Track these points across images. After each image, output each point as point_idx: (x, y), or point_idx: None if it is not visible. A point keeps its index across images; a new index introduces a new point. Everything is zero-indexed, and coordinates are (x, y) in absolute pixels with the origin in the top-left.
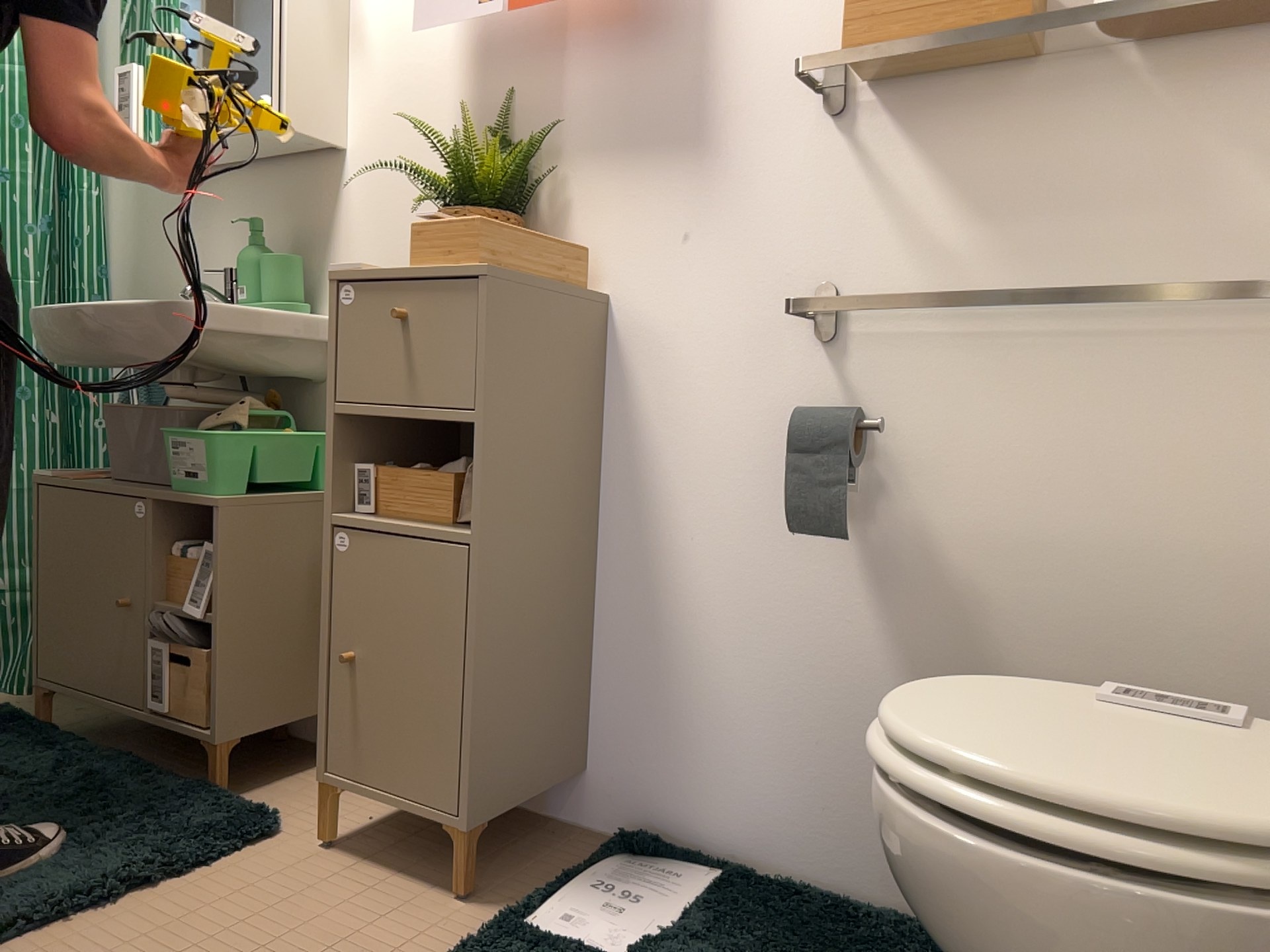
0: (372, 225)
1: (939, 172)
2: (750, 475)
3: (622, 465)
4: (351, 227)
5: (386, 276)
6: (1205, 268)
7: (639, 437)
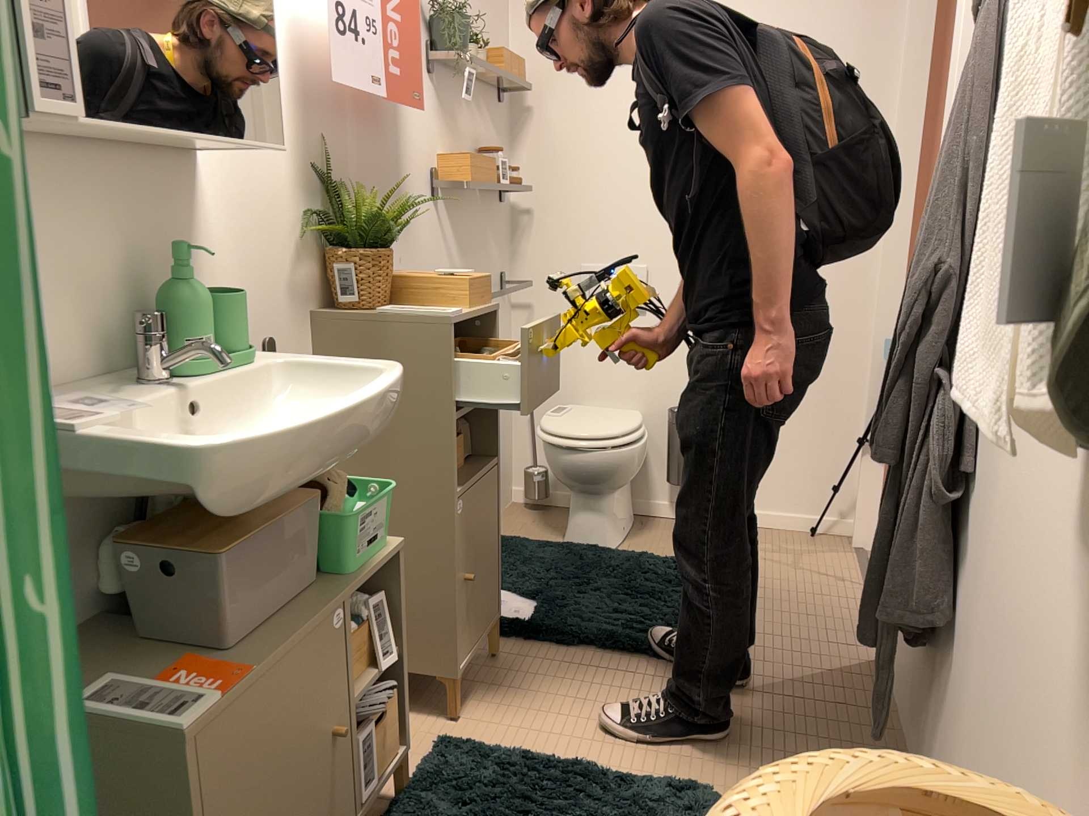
0: (232, 242)
1: (456, 232)
2: None
3: None
4: (211, 243)
5: (471, 314)
6: (491, 274)
7: None
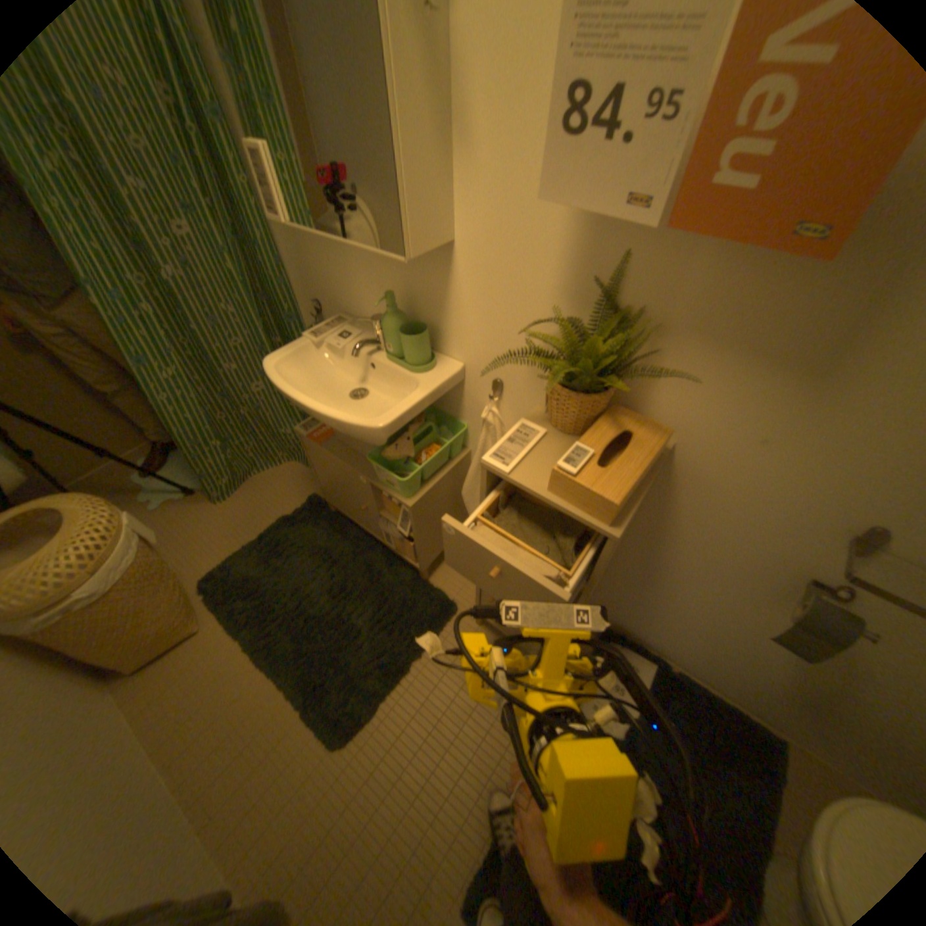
0: (474, 306)
1: None
2: (745, 572)
3: (651, 524)
4: (456, 301)
5: (524, 488)
6: None
7: (669, 520)
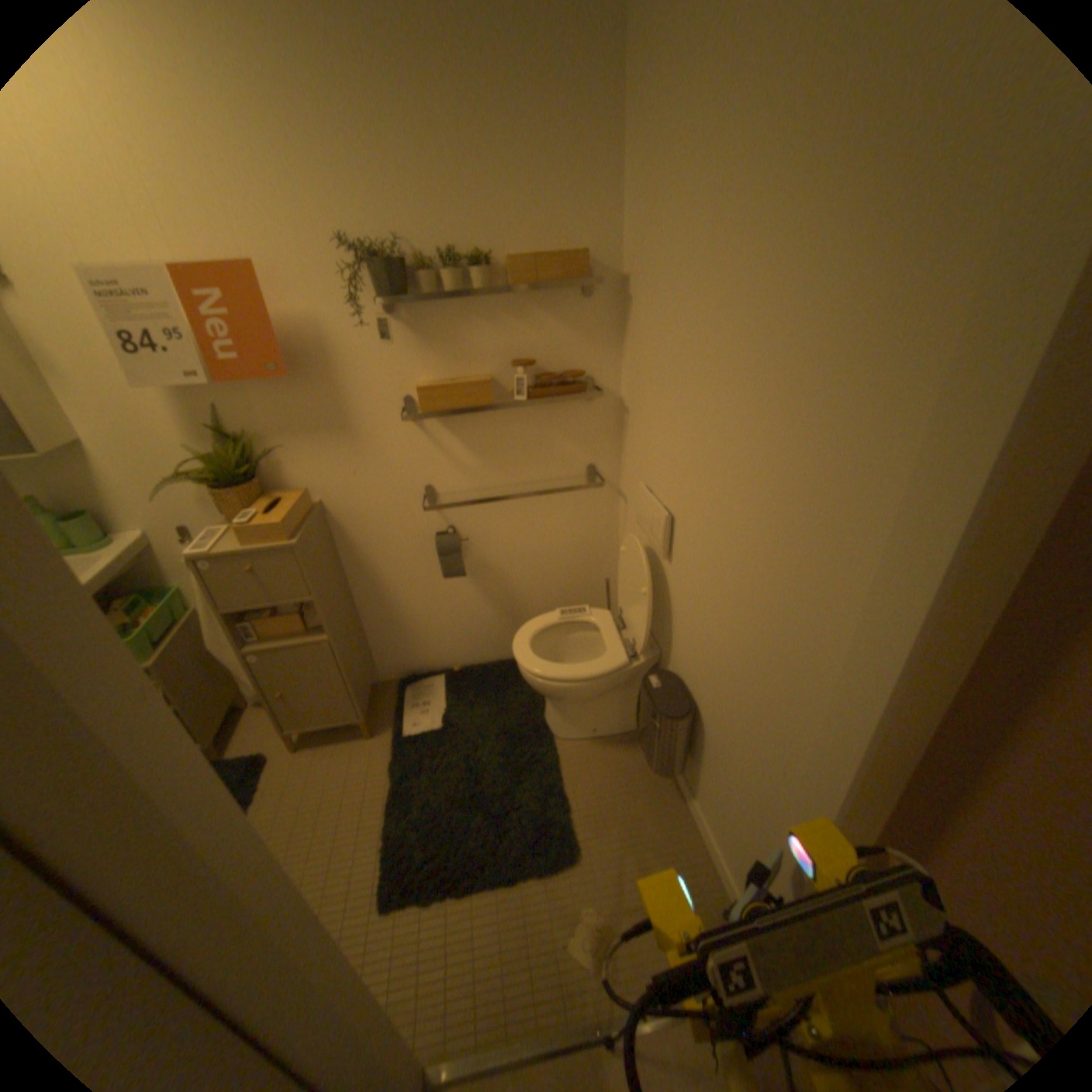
0: (127, 479)
1: (466, 441)
2: (415, 557)
3: (354, 566)
4: (107, 482)
5: (226, 554)
6: (558, 469)
7: (359, 554)
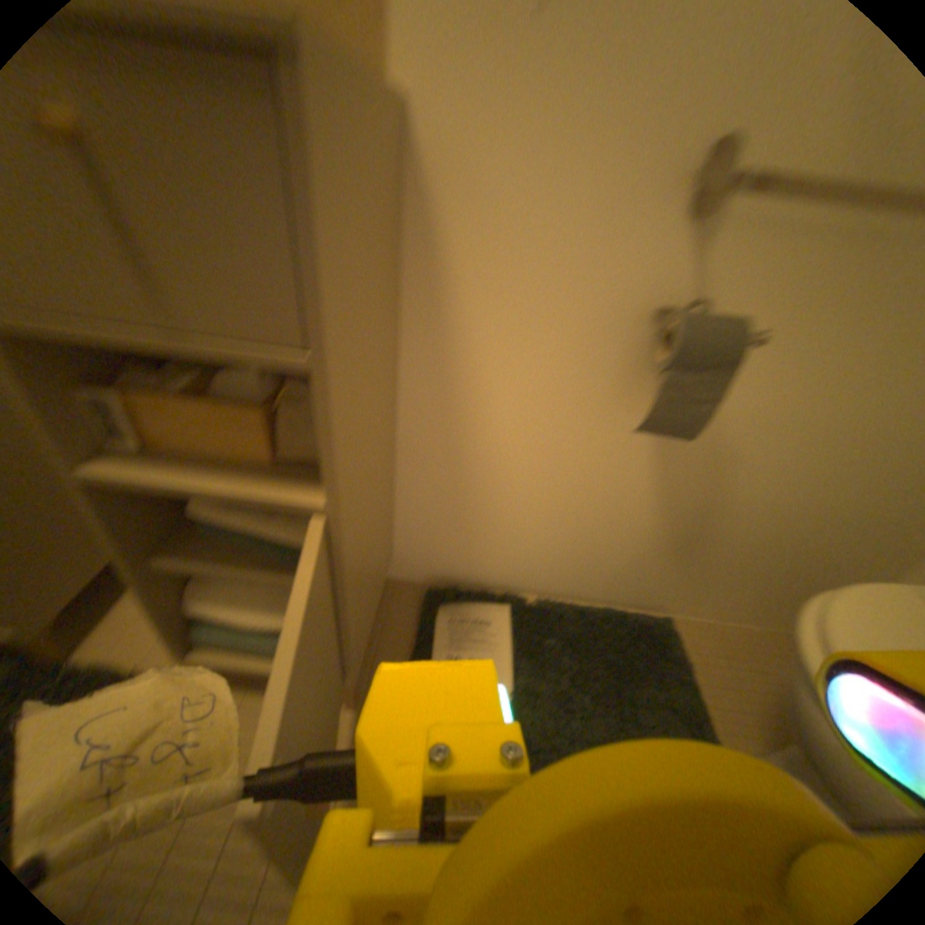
0: None
1: None
2: (577, 359)
3: (431, 338)
4: None
5: None
6: None
7: (453, 310)
